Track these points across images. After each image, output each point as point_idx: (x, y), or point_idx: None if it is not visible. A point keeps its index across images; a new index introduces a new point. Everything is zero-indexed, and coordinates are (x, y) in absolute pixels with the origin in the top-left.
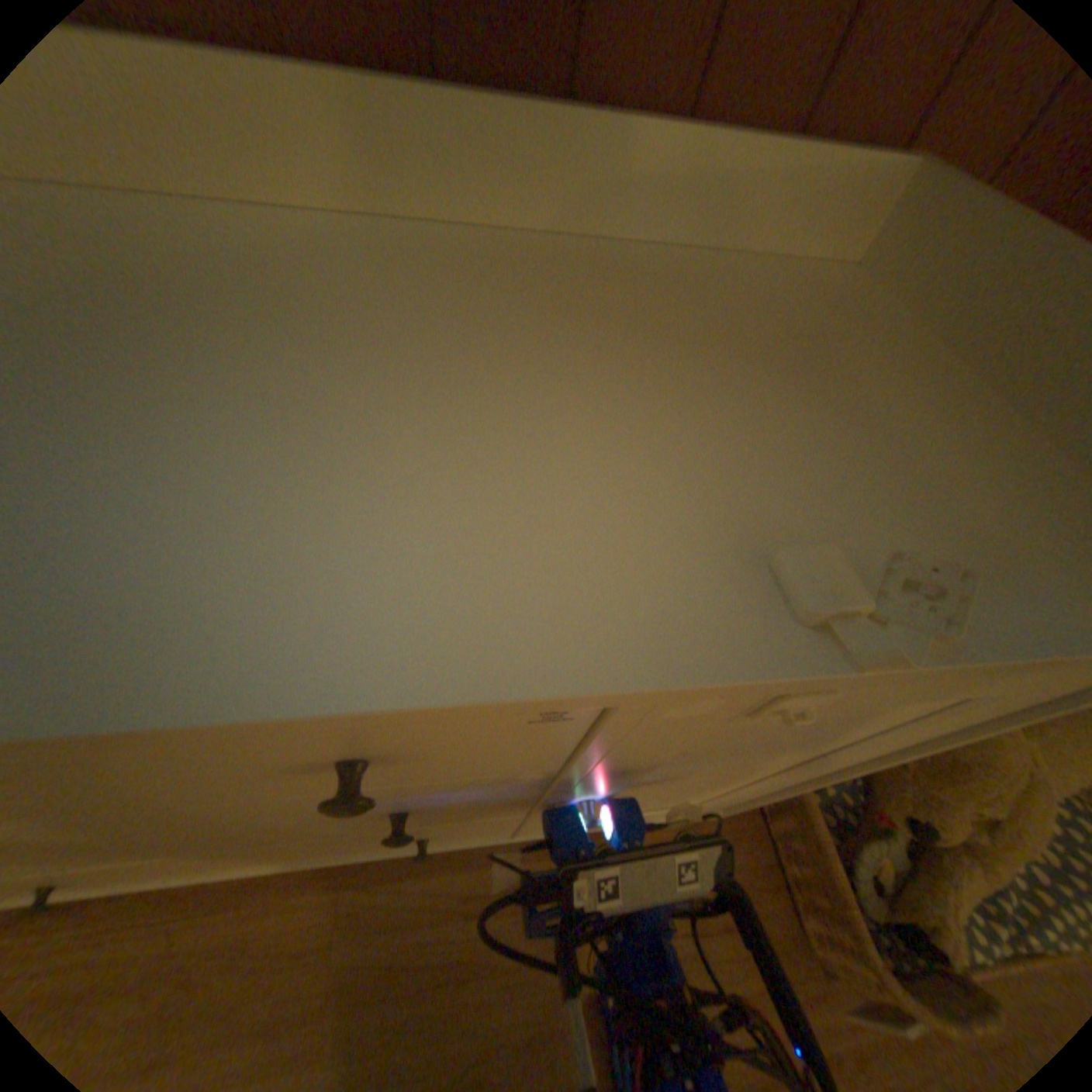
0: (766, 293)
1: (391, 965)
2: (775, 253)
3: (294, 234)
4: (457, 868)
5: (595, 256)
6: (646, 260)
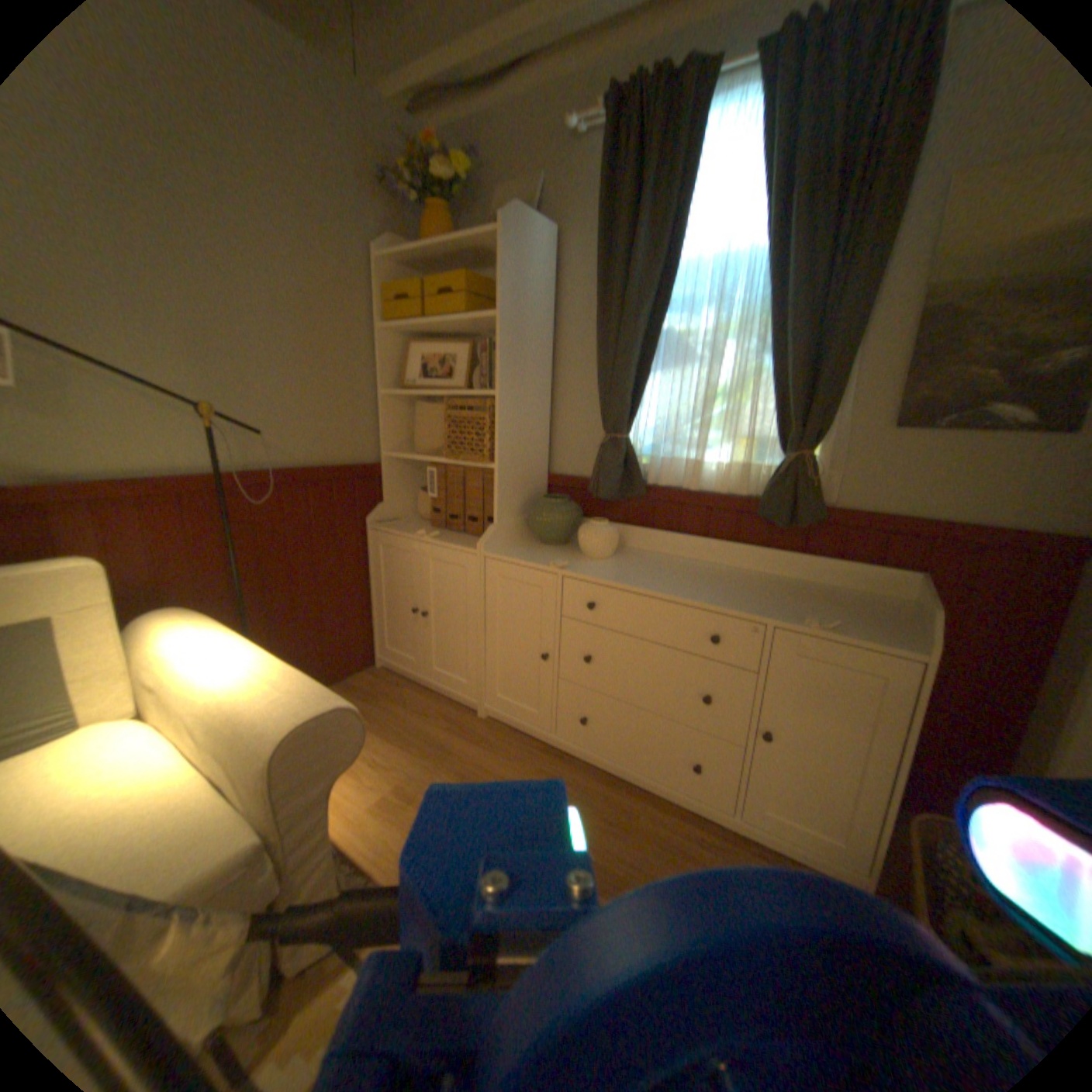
0: (859, 599)
1: (661, 837)
2: (876, 594)
3: (727, 570)
4: (701, 829)
5: (805, 584)
6: (822, 588)
